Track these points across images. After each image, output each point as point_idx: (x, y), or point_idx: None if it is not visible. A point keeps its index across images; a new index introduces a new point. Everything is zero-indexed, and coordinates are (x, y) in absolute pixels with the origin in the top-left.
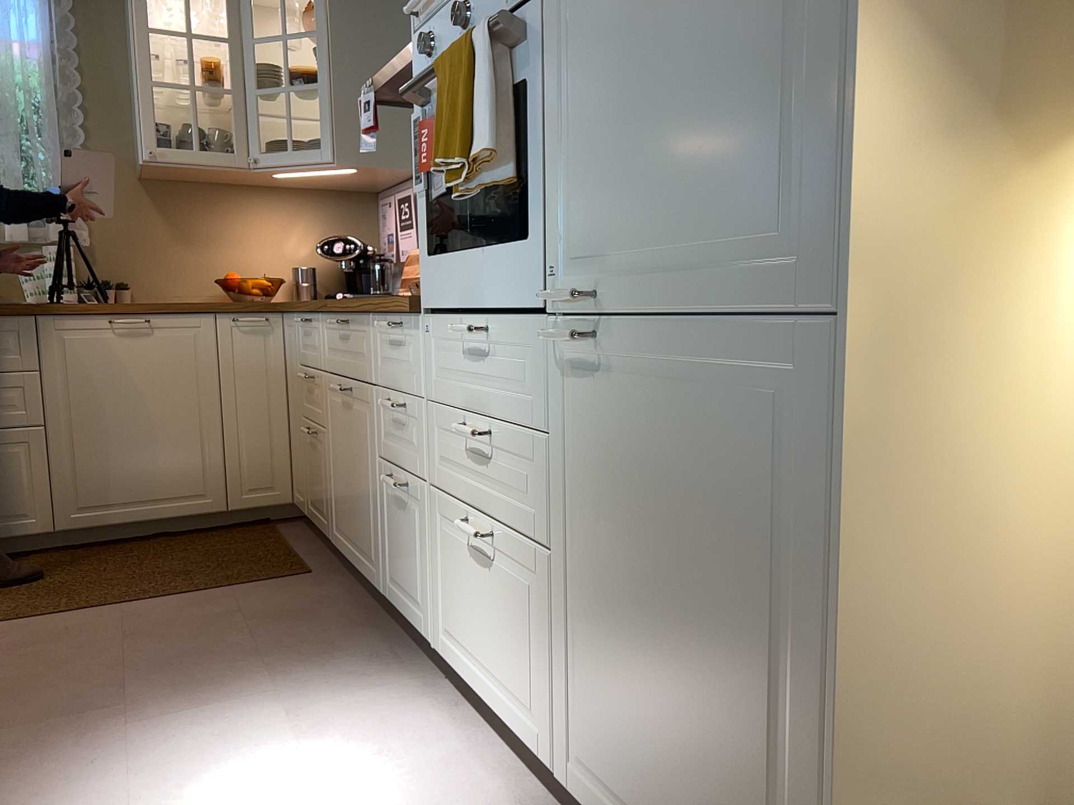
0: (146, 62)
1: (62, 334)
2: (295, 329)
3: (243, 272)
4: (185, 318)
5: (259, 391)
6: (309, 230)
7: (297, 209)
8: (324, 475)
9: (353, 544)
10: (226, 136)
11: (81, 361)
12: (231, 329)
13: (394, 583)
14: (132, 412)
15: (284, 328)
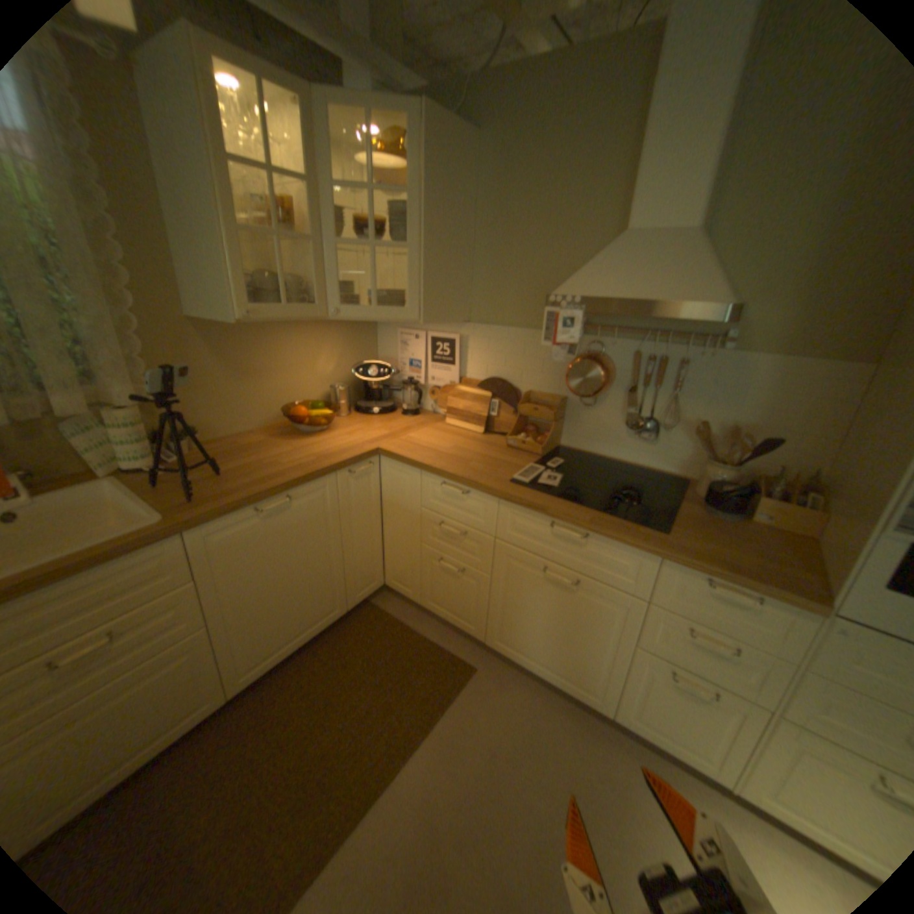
0: (228, 201)
1: (212, 539)
2: (416, 481)
3: (289, 396)
4: (315, 484)
5: (365, 520)
6: (333, 352)
7: (324, 335)
8: (476, 601)
9: (544, 666)
10: (300, 285)
11: (233, 556)
12: (347, 481)
13: (646, 725)
14: (280, 578)
15: (384, 469)
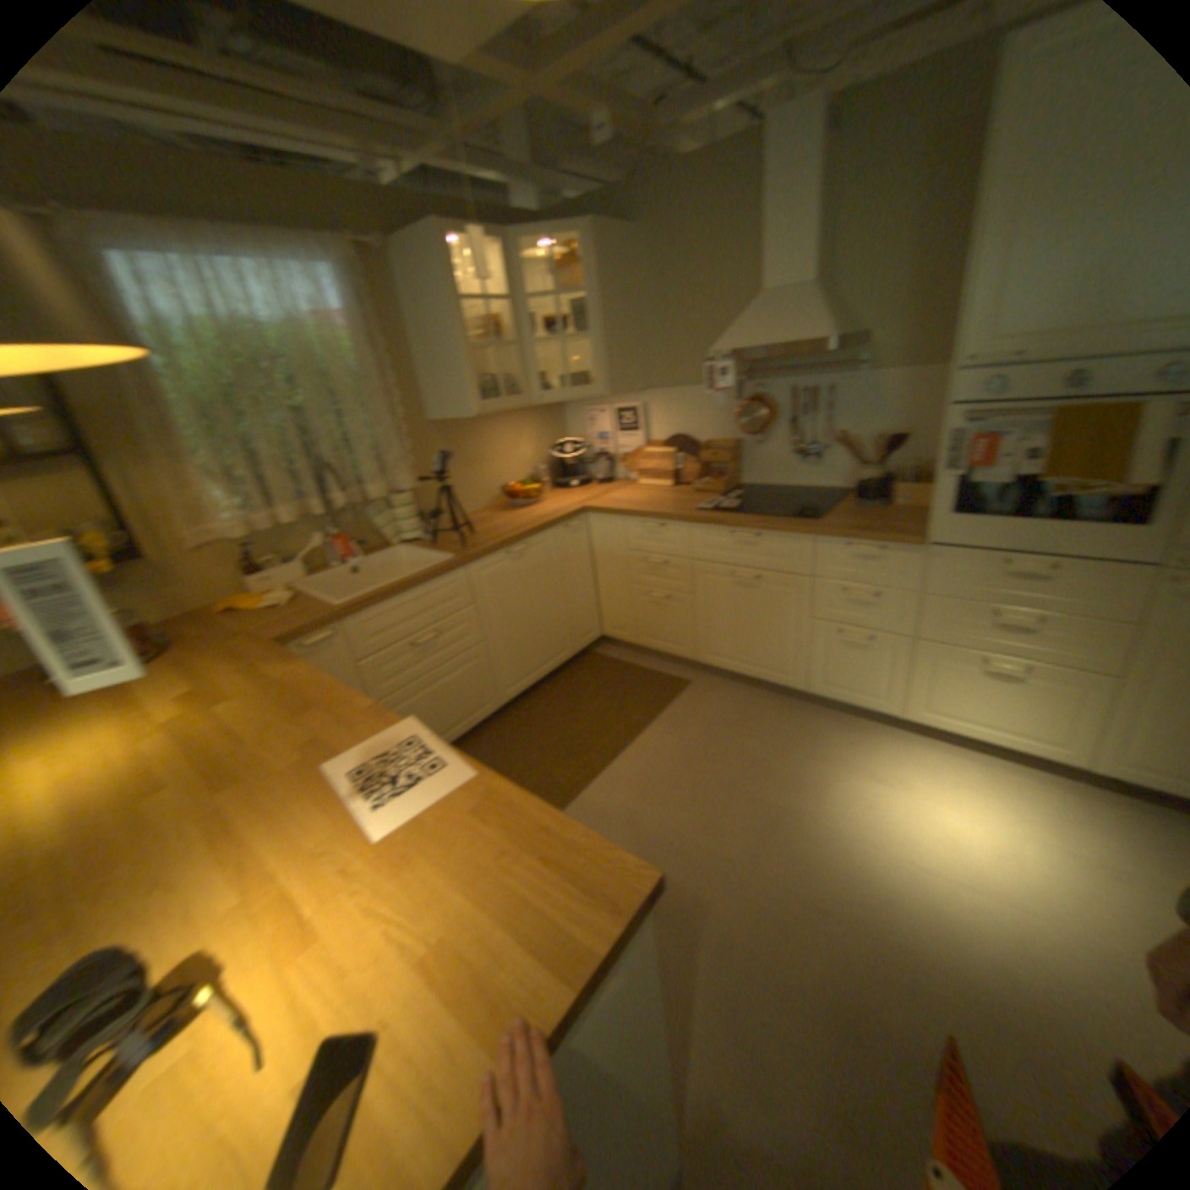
0: (458, 330)
1: (479, 574)
2: (617, 529)
3: (498, 481)
4: (539, 537)
5: (578, 573)
6: (527, 439)
7: (518, 424)
8: (681, 623)
9: (743, 663)
10: (505, 383)
11: (492, 590)
12: (561, 536)
13: (827, 685)
14: (522, 613)
15: (588, 526)
